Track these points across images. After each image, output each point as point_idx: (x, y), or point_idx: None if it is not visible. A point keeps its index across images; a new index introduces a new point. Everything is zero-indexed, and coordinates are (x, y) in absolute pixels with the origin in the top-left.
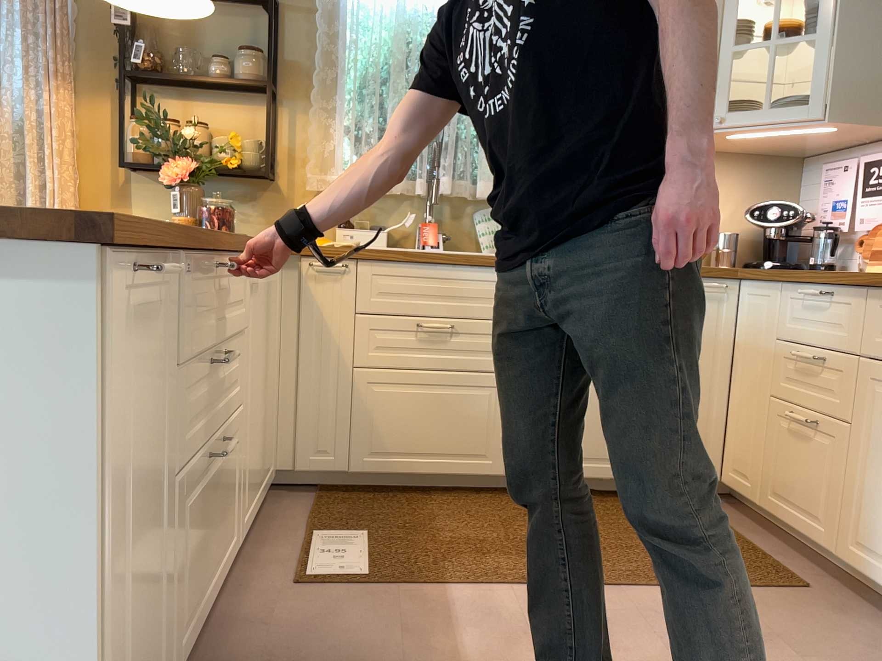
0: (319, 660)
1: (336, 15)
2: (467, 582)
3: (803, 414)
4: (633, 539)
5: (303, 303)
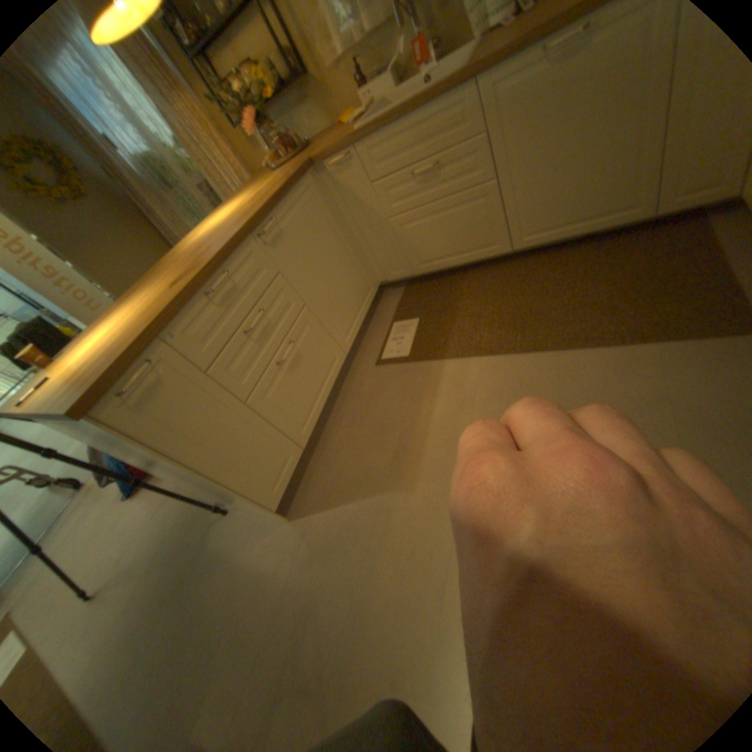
0: (374, 415)
1: None
2: (459, 355)
3: None
4: (600, 292)
5: (342, 190)
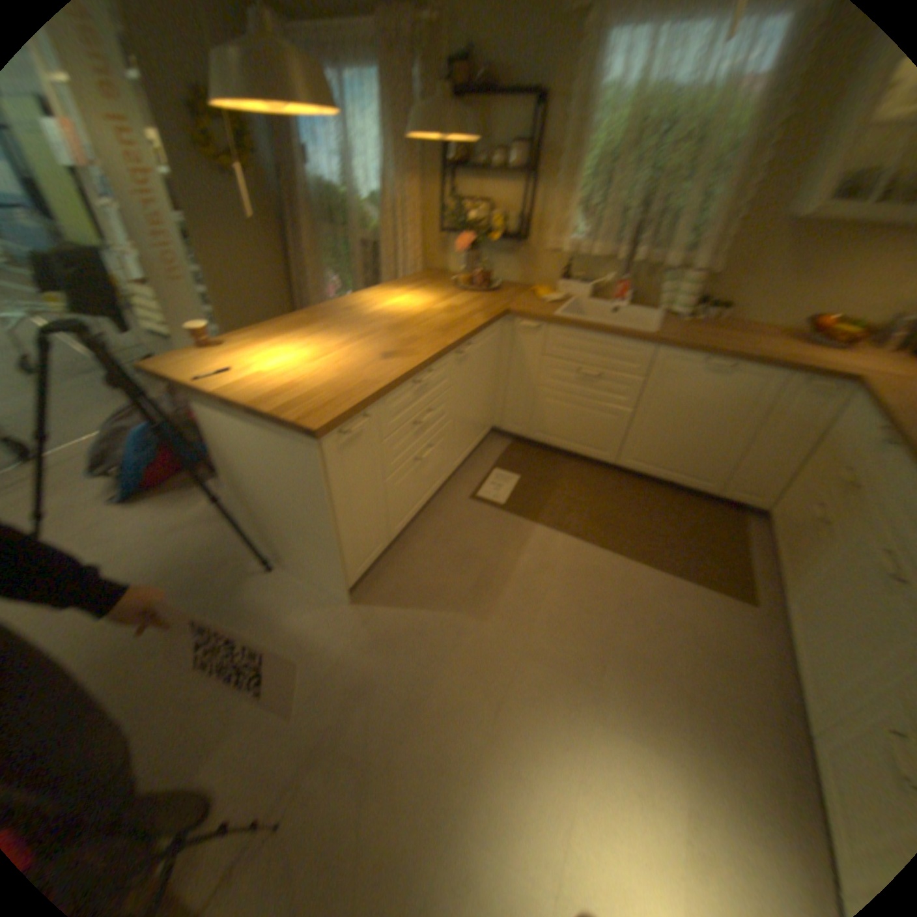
0: (461, 541)
1: (590, 96)
2: (549, 525)
3: (827, 511)
4: (668, 530)
5: (515, 343)
